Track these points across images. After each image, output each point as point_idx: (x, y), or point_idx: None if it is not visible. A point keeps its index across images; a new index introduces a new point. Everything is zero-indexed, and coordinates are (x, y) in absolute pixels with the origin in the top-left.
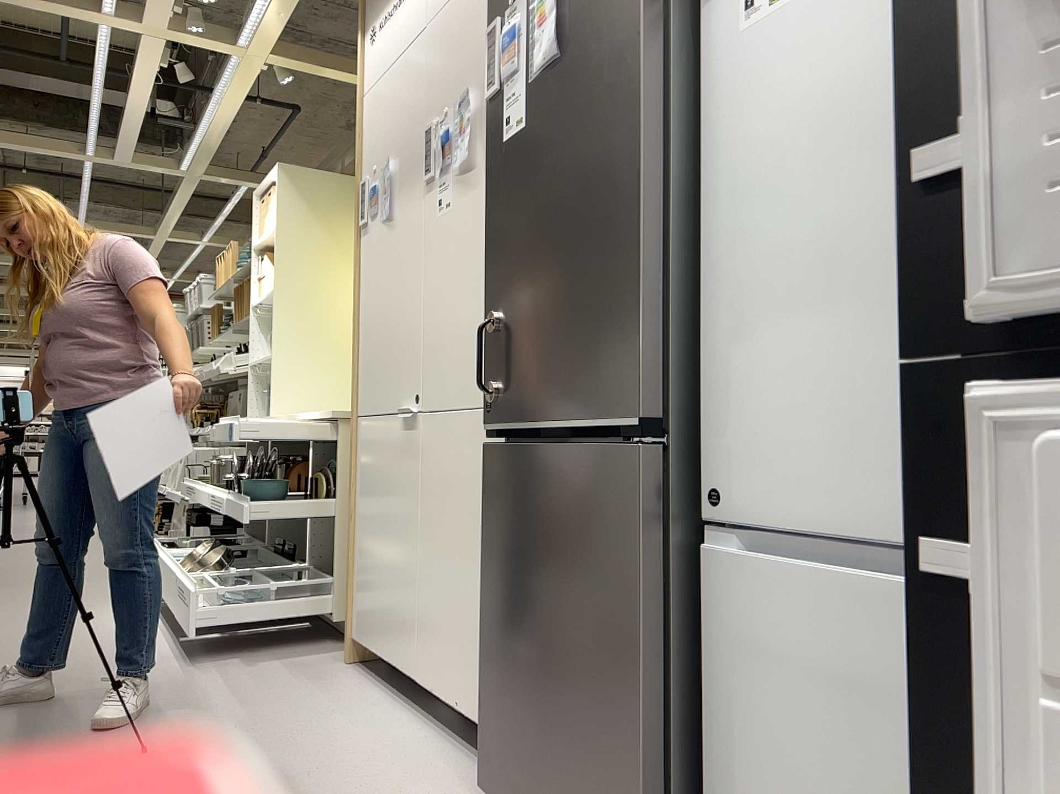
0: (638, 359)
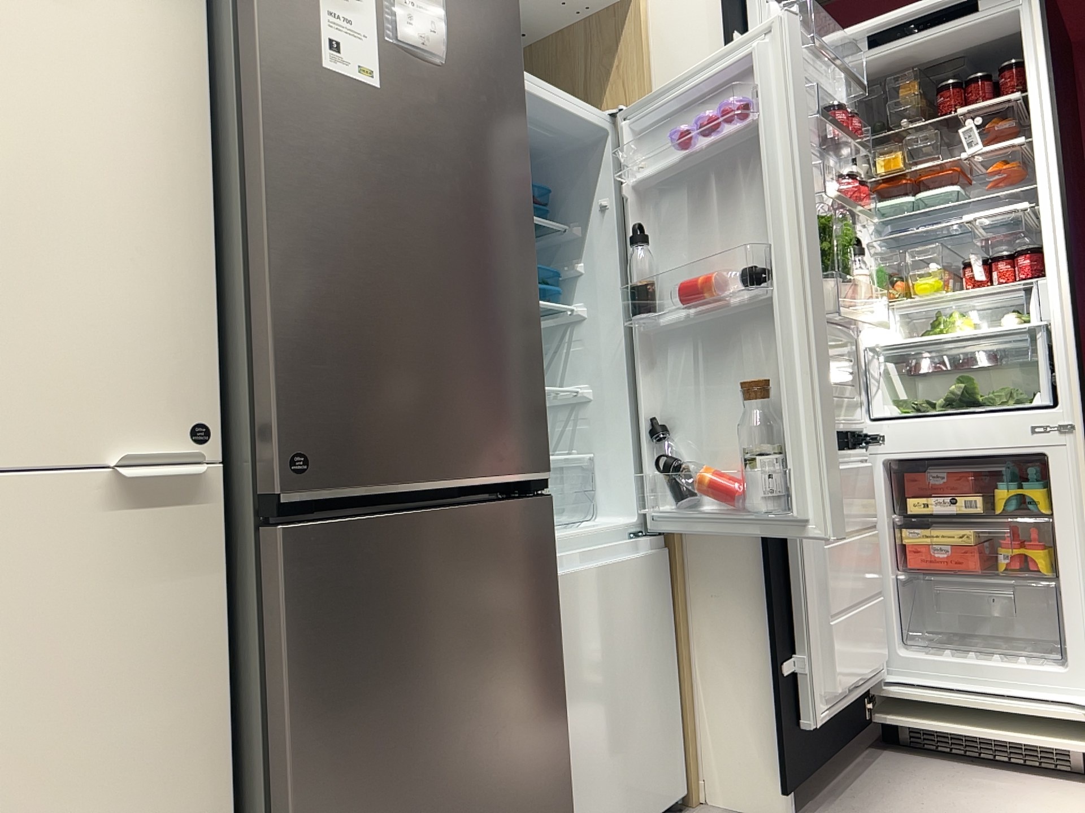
0: (542, 417)
